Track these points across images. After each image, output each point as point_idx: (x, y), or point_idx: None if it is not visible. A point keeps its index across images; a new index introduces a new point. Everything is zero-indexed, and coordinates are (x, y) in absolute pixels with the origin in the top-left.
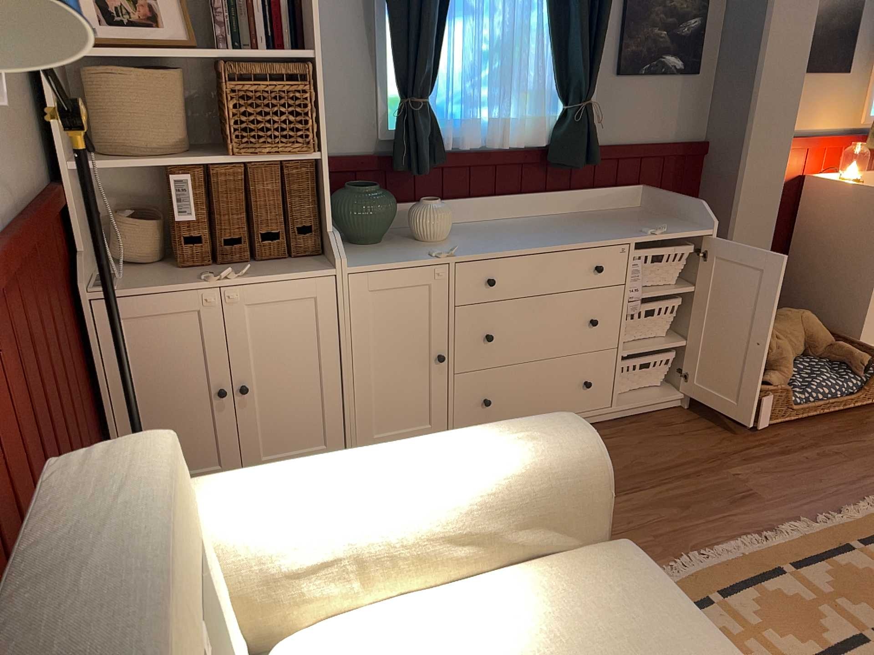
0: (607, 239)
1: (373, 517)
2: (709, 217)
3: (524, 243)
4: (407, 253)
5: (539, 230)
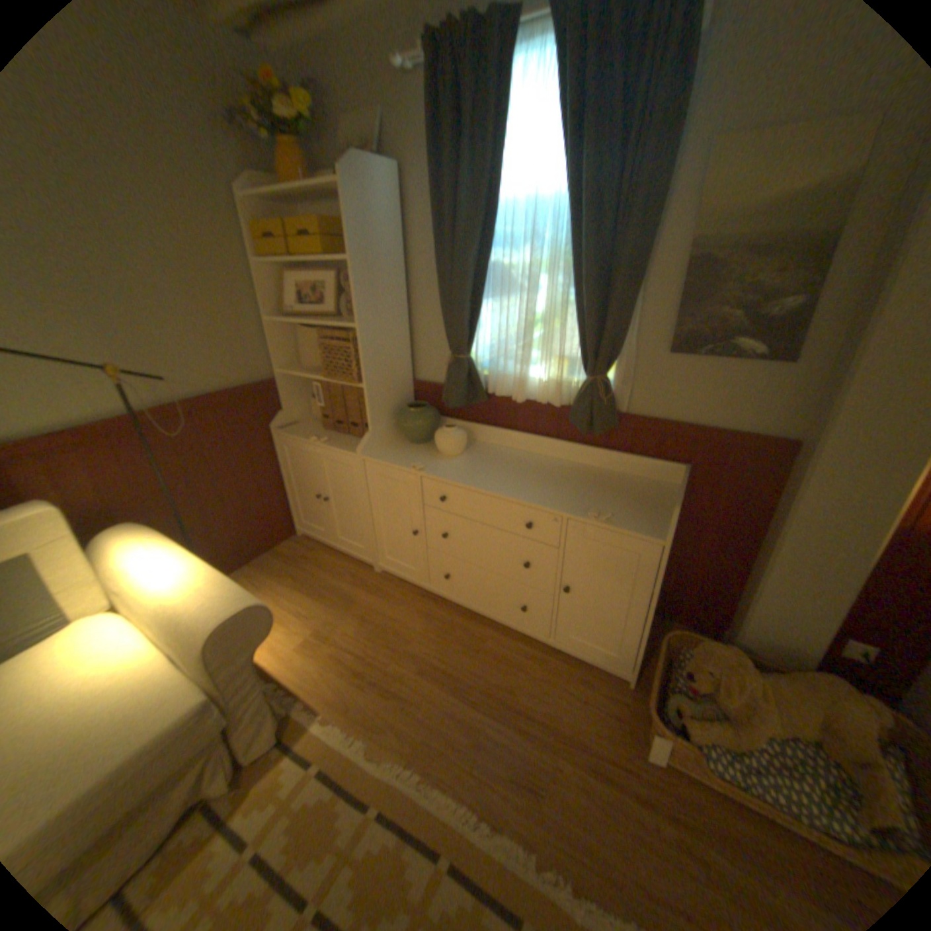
0: (545, 504)
1: (133, 588)
2: (675, 527)
3: (482, 481)
4: (412, 458)
5: (527, 474)
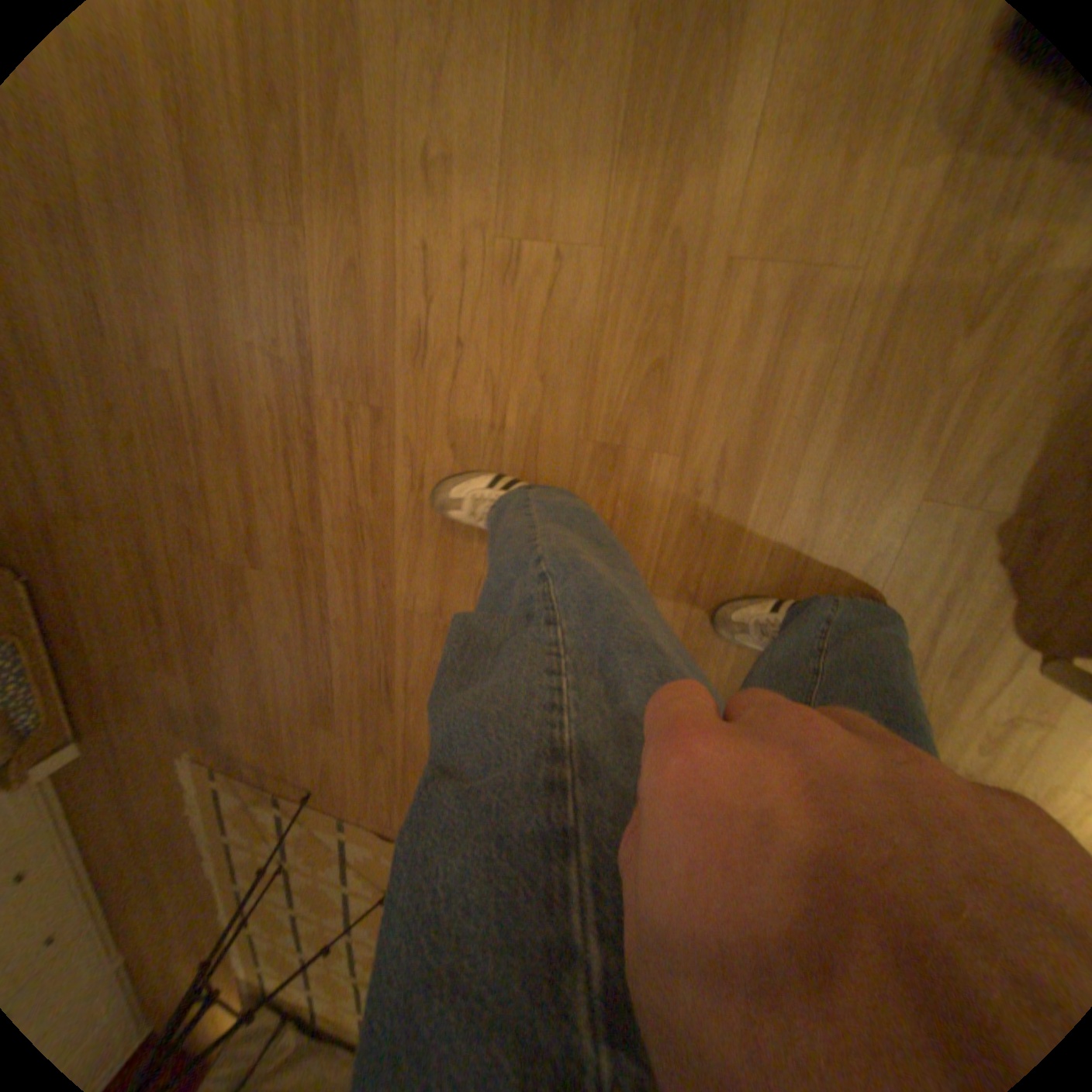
0: None
1: None
2: None
3: None
4: None
5: None
